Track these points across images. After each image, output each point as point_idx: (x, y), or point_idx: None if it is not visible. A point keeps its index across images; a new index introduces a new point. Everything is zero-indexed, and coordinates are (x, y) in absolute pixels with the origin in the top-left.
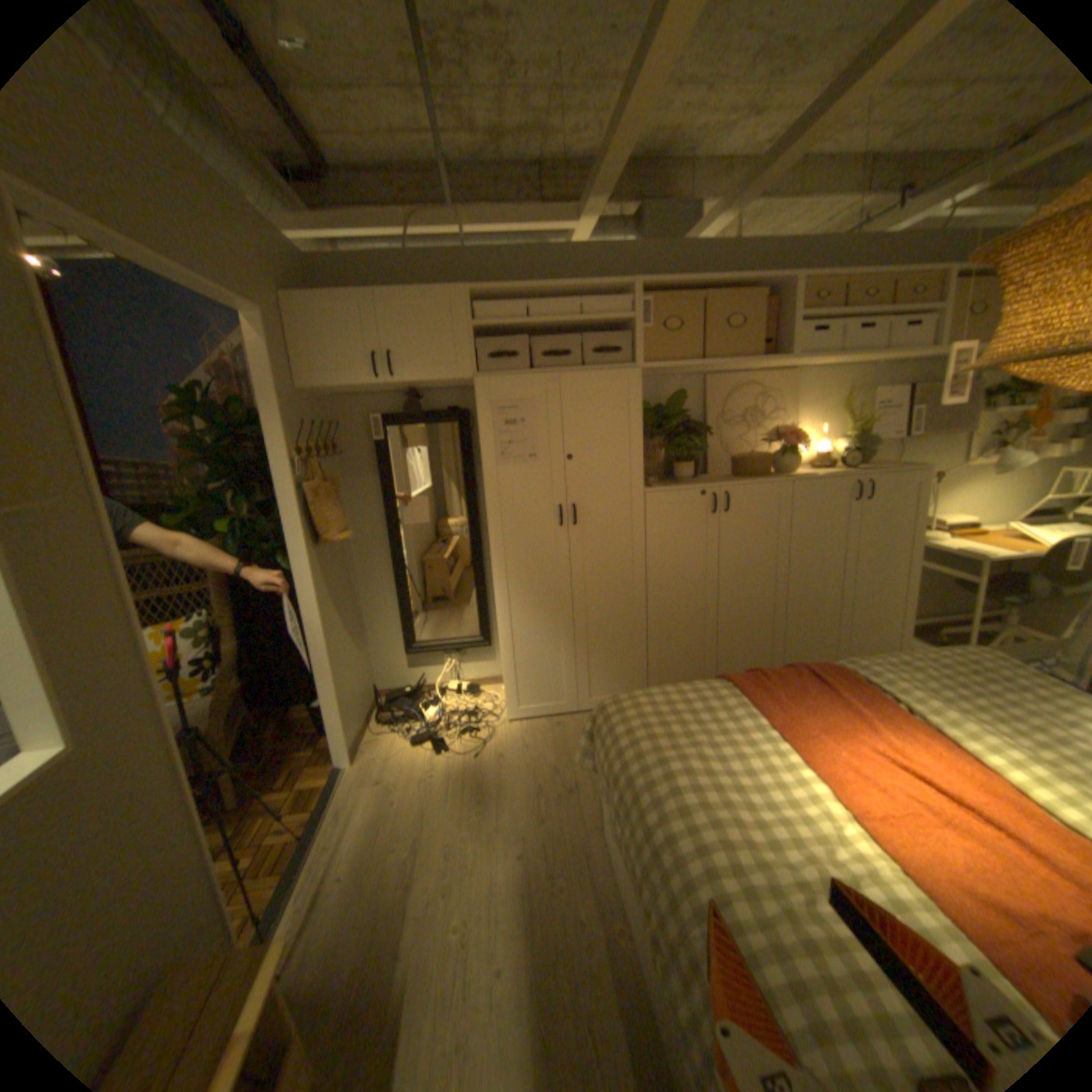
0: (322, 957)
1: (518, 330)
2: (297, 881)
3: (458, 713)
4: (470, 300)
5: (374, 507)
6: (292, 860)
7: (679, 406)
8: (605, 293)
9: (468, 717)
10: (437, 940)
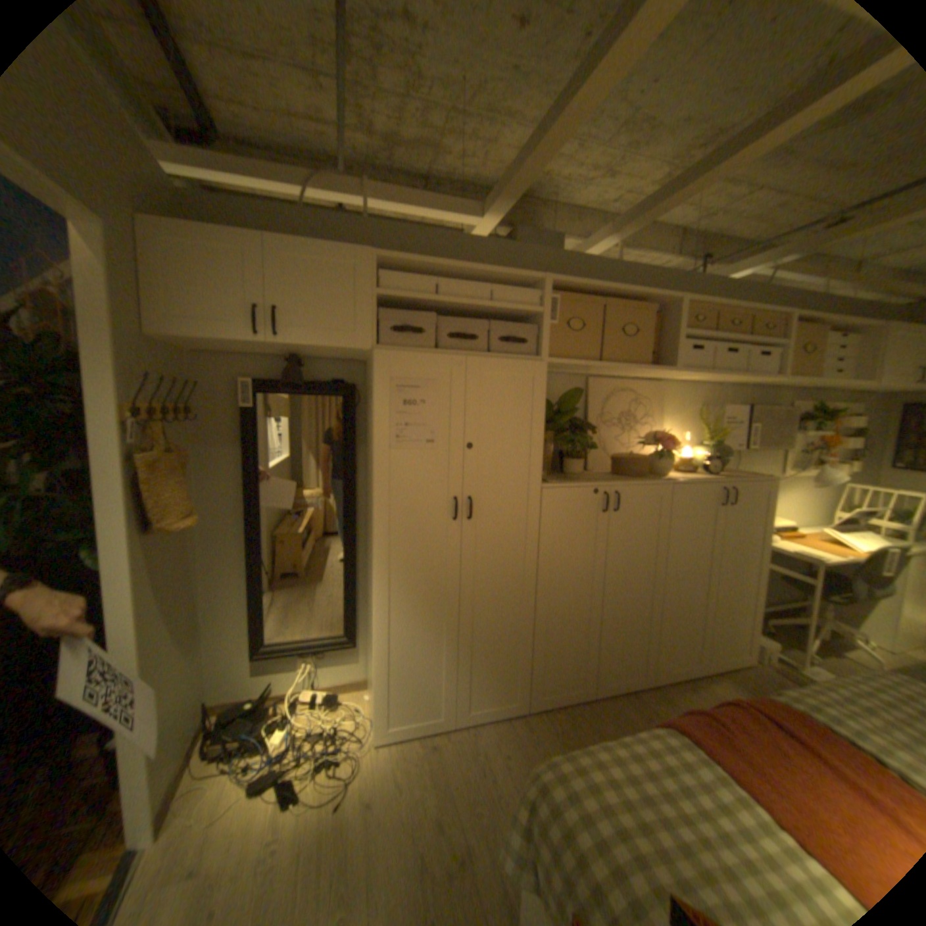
0: None
1: (423, 307)
2: None
3: (312, 740)
4: (374, 267)
5: (229, 483)
6: None
7: (570, 403)
8: (512, 285)
9: (324, 745)
10: None
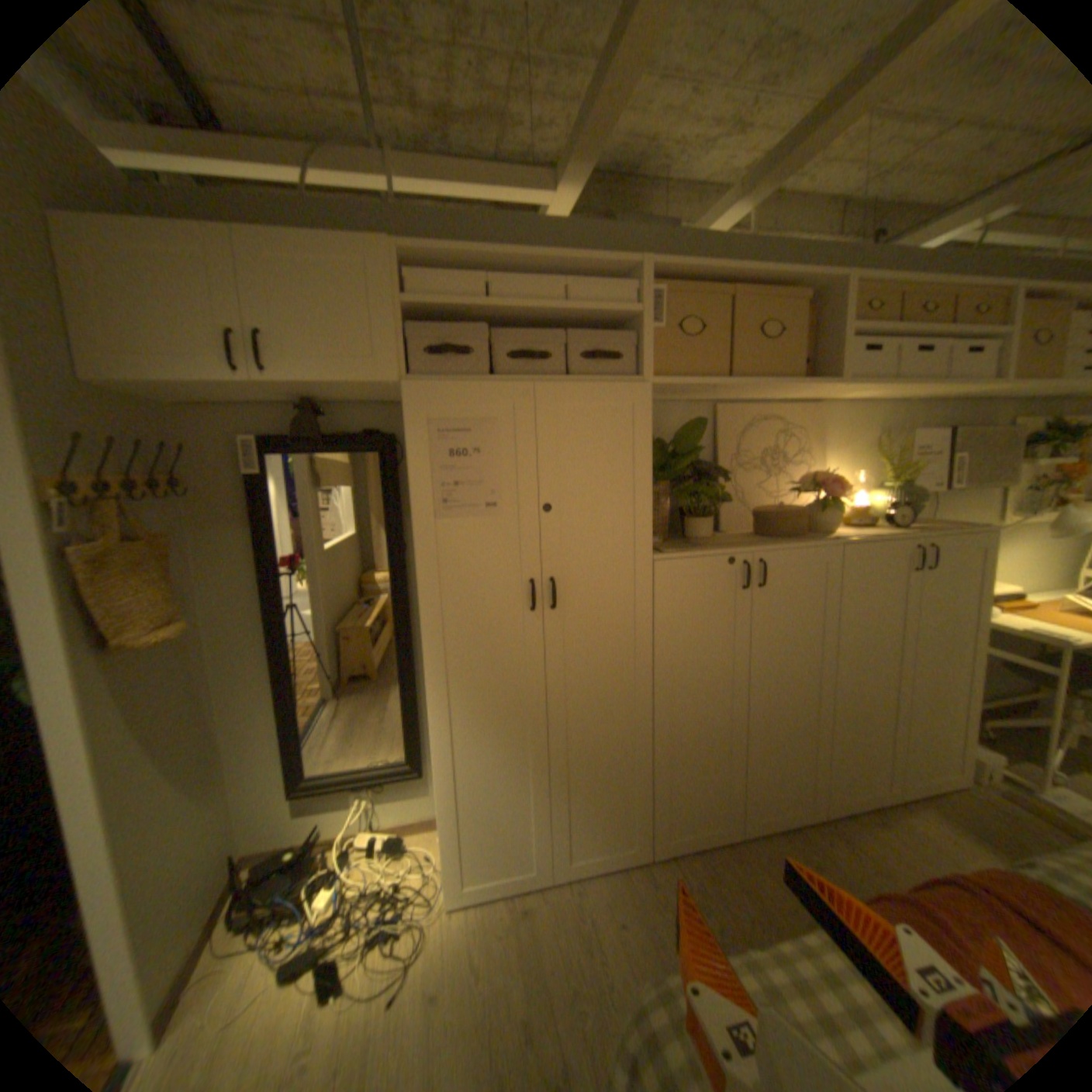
0: None
1: (473, 318)
2: None
3: (365, 903)
4: (398, 266)
5: (243, 573)
6: None
7: (691, 439)
8: (598, 277)
9: (381, 910)
10: None
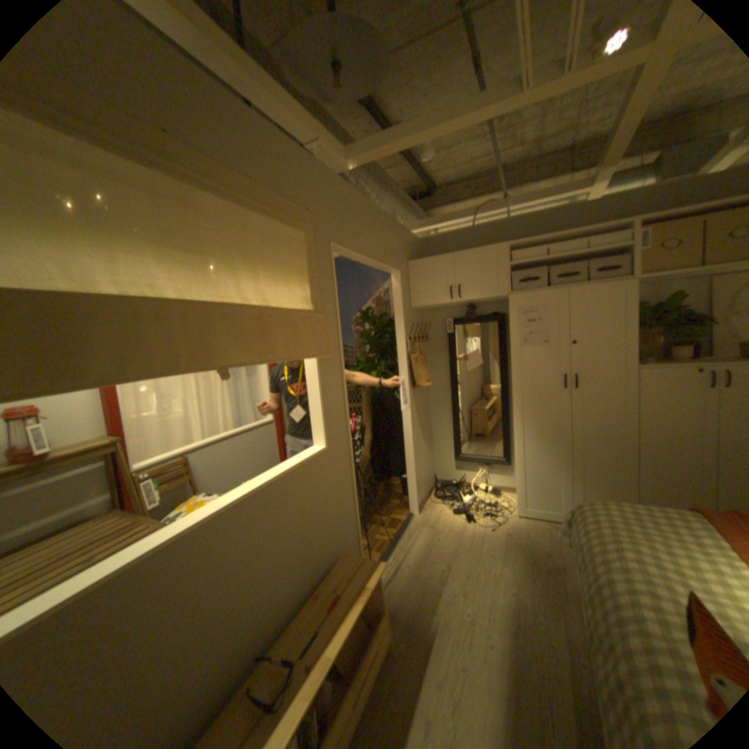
0: (398, 598)
1: (540, 264)
2: (389, 560)
3: (484, 503)
4: (509, 251)
5: (443, 371)
6: (387, 550)
7: (679, 303)
8: (609, 231)
9: (490, 508)
10: (457, 617)
